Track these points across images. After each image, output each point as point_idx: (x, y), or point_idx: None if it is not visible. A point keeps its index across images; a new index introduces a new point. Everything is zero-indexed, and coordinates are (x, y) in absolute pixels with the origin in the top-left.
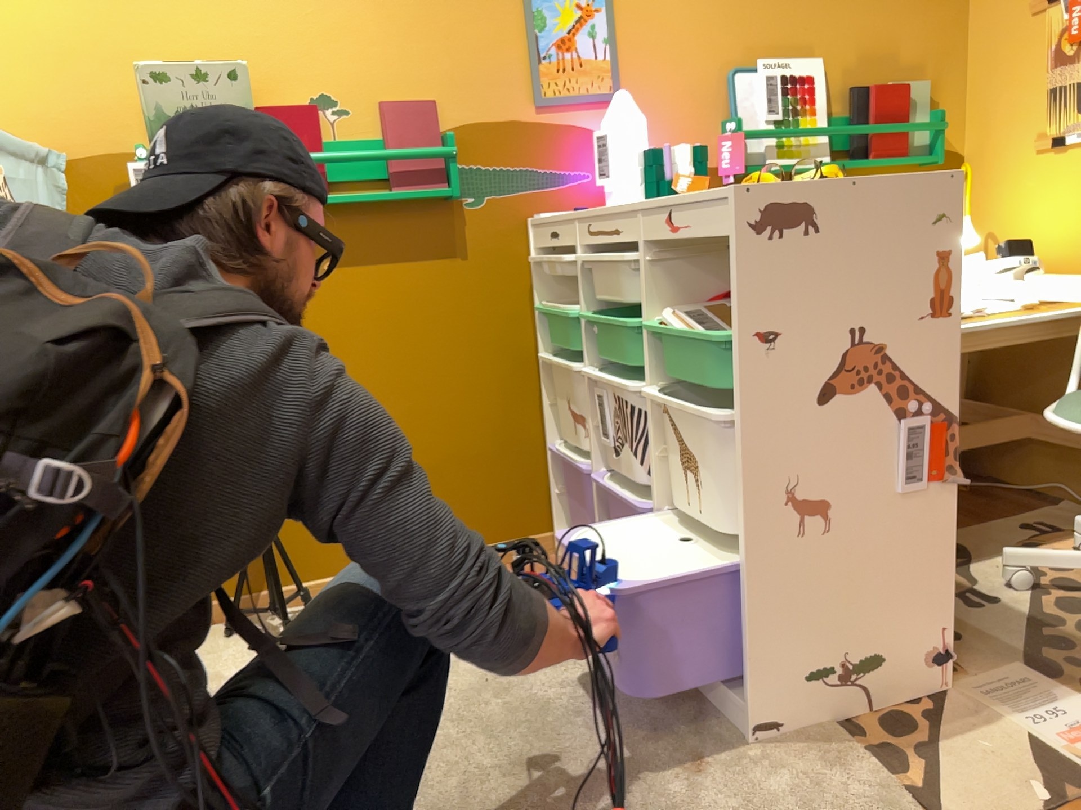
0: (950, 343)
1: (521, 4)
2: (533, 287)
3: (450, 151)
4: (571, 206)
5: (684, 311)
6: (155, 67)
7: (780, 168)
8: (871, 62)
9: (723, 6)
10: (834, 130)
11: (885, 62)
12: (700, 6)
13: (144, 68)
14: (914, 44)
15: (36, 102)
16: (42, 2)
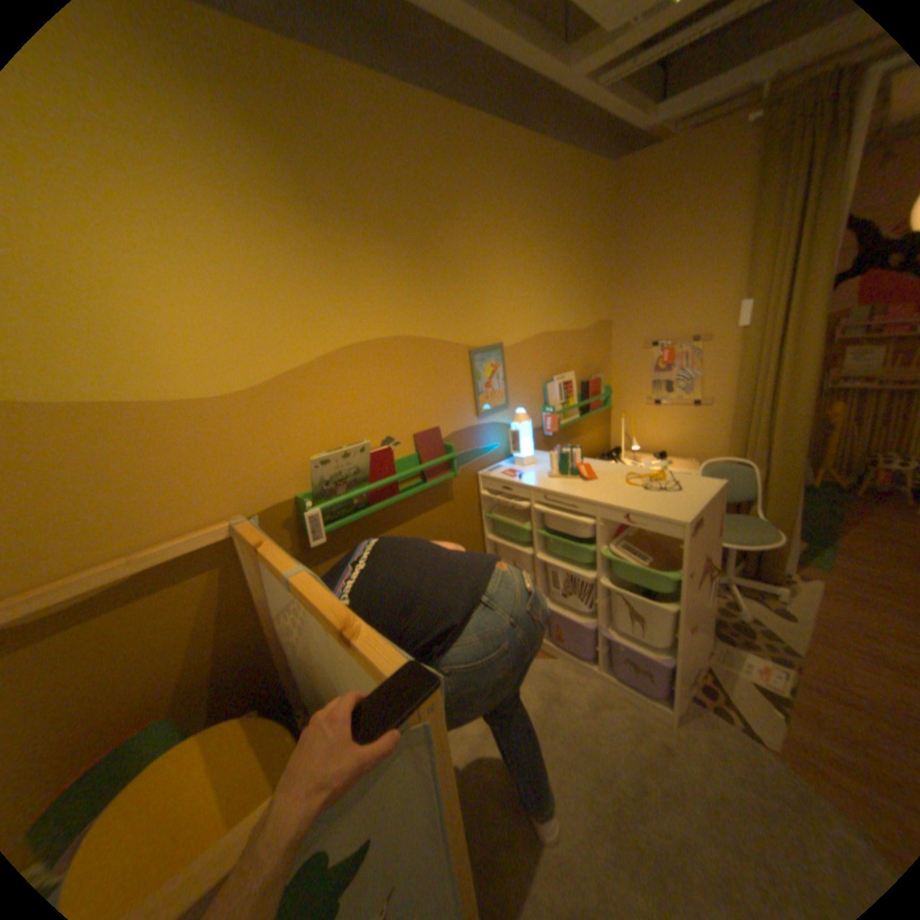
0: (722, 543)
1: (469, 368)
2: (479, 504)
3: (452, 454)
4: (491, 461)
5: (617, 543)
6: (322, 457)
7: (566, 424)
8: (585, 367)
9: (540, 353)
10: (577, 400)
11: (589, 366)
12: (533, 355)
13: (315, 459)
14: (596, 357)
15: (226, 486)
16: (225, 420)
